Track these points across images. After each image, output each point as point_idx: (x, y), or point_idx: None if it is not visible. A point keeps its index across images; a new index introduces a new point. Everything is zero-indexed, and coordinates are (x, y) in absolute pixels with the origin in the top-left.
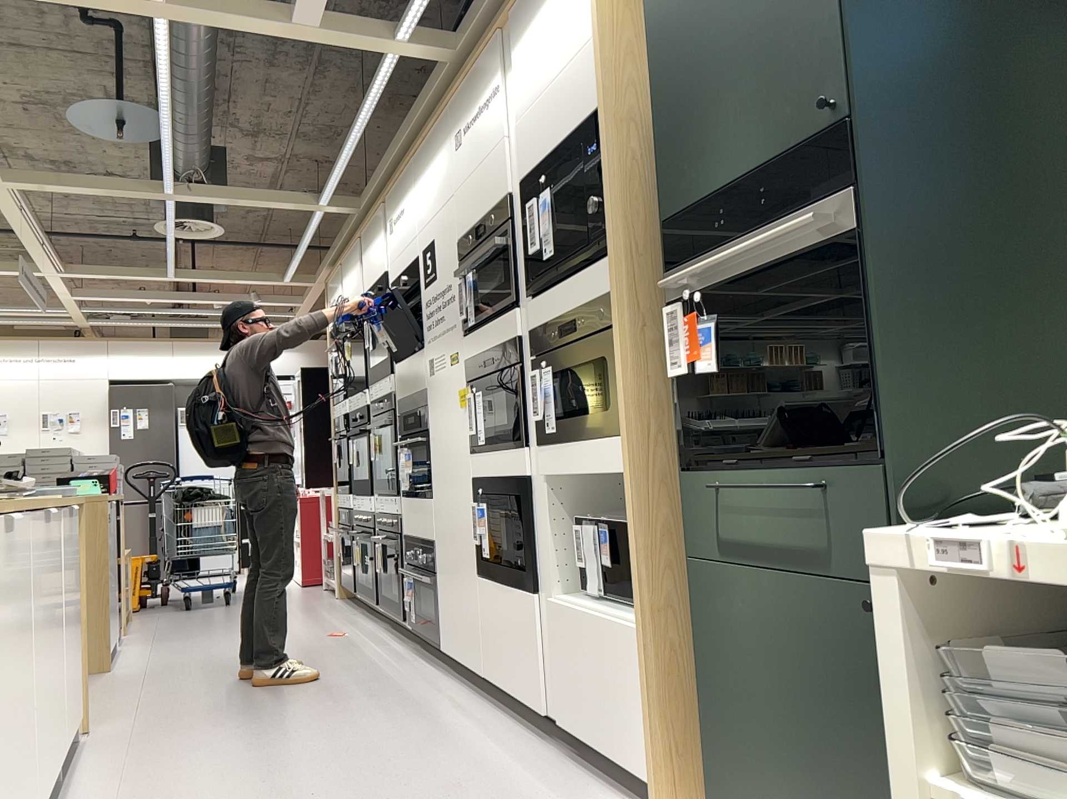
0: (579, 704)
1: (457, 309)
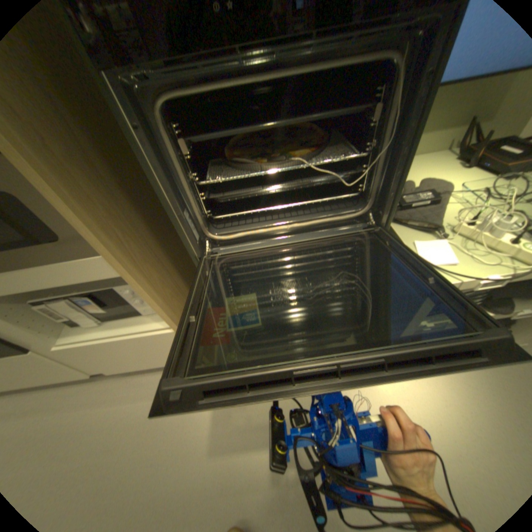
0: (119, 366)
1: None
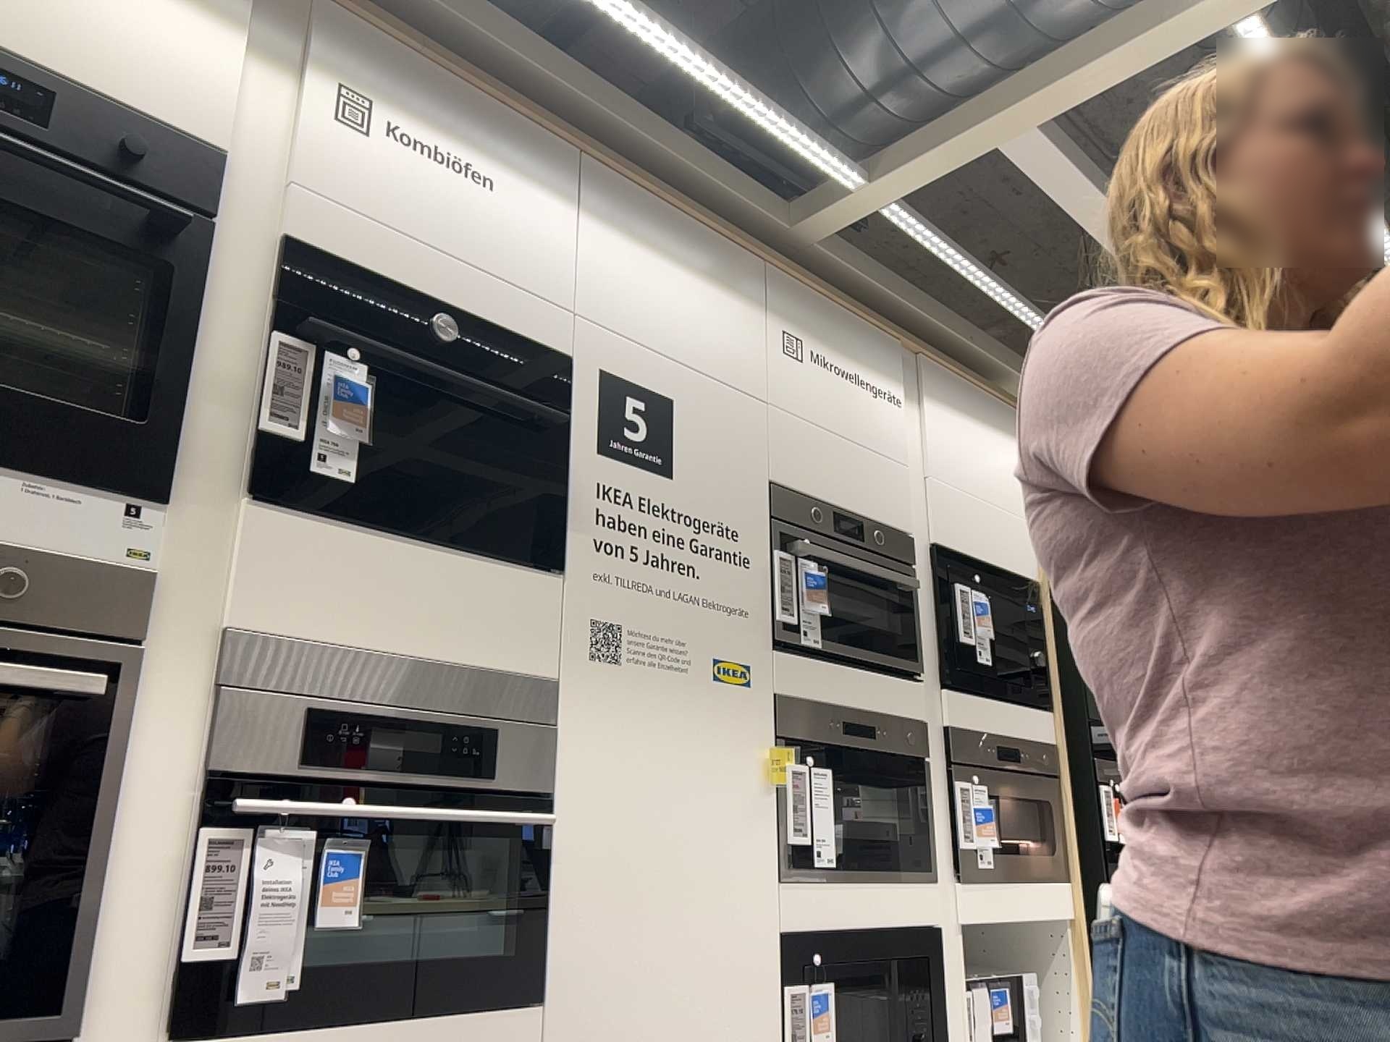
0: None
1: (752, 588)
